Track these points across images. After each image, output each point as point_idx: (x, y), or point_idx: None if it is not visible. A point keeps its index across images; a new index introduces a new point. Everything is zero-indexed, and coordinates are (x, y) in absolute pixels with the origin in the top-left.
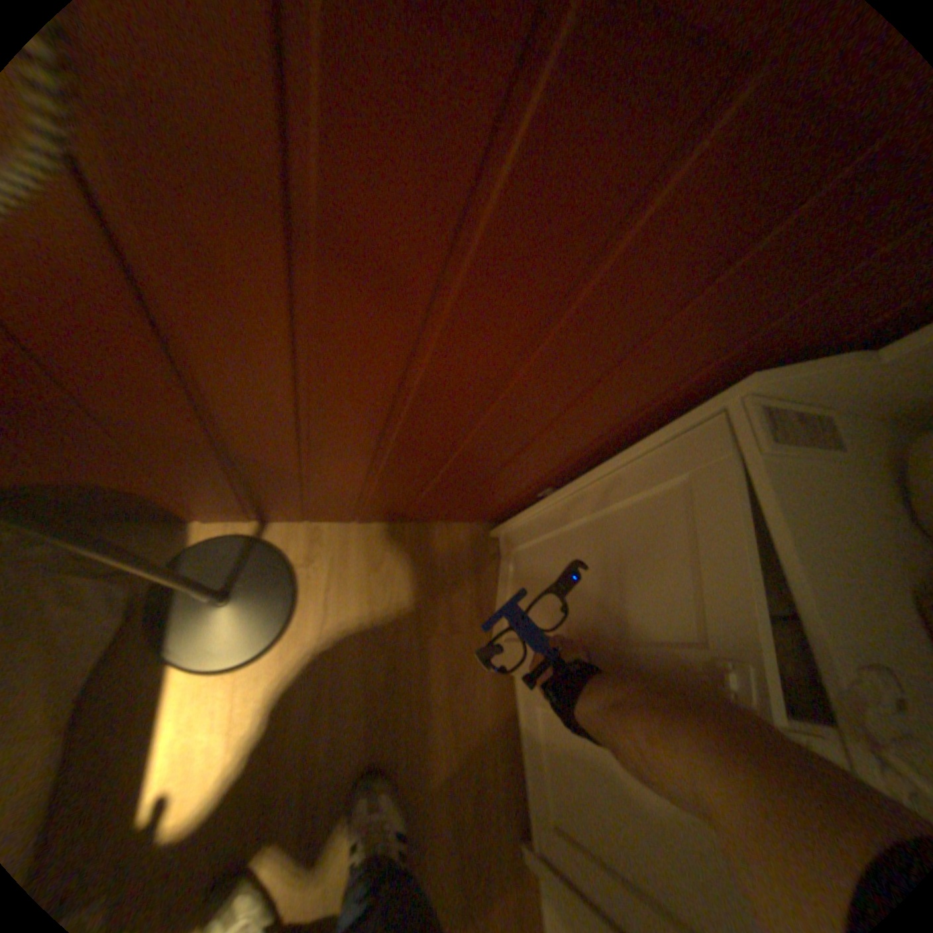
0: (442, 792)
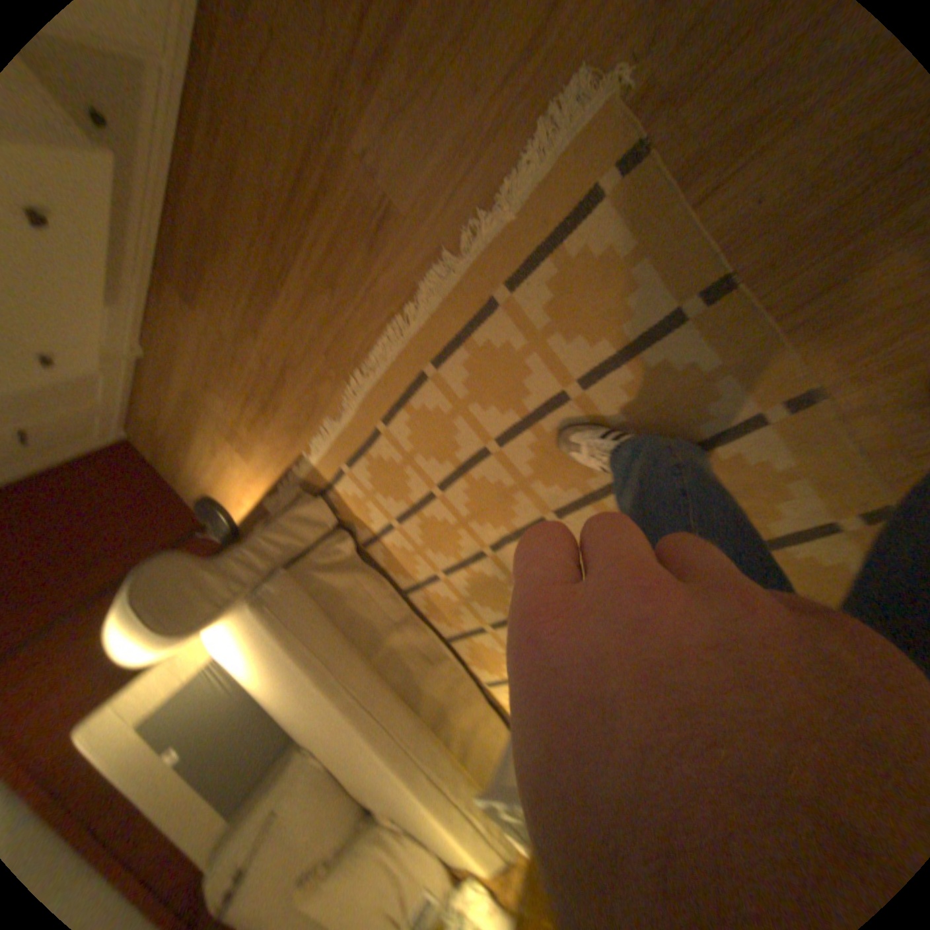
0: (165, 401)
